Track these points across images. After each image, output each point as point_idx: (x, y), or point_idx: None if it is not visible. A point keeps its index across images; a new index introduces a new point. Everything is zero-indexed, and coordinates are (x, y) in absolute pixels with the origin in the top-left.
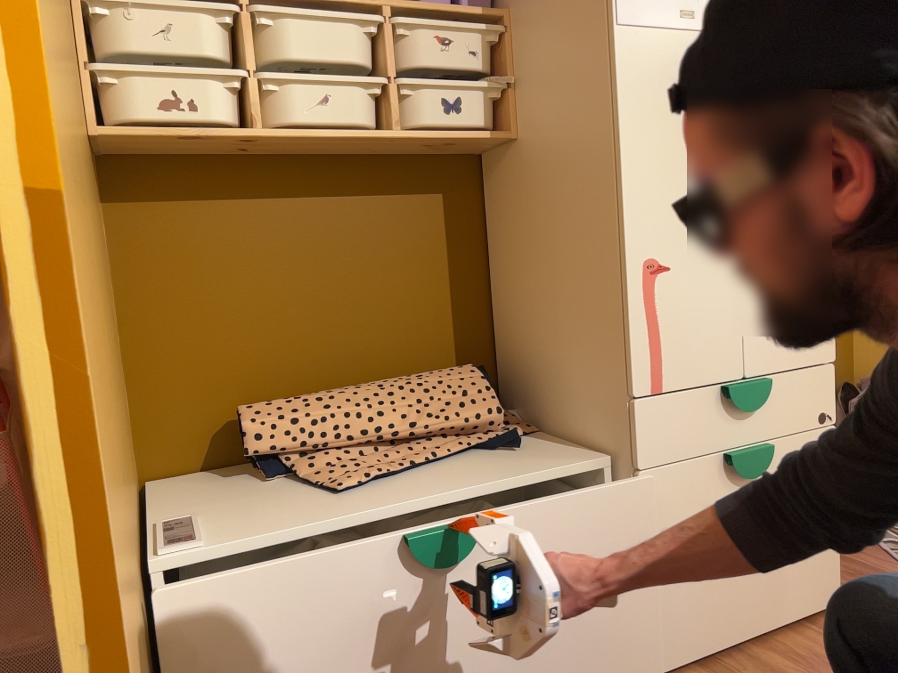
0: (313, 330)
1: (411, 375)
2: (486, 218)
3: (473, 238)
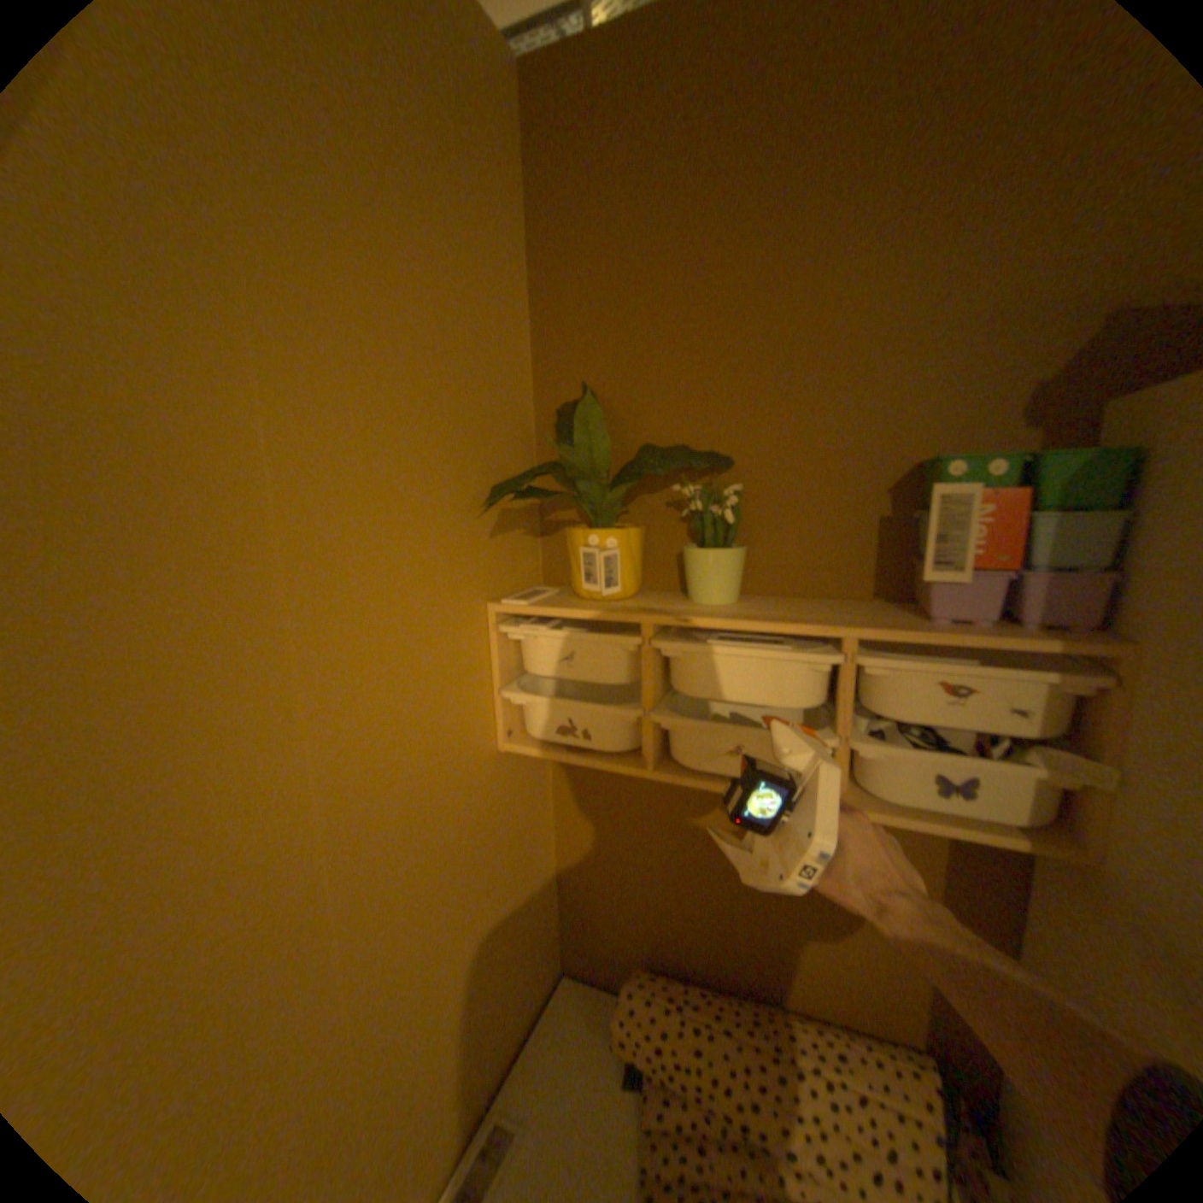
0: (730, 920)
1: (836, 1039)
2: (1030, 883)
3: (998, 898)
